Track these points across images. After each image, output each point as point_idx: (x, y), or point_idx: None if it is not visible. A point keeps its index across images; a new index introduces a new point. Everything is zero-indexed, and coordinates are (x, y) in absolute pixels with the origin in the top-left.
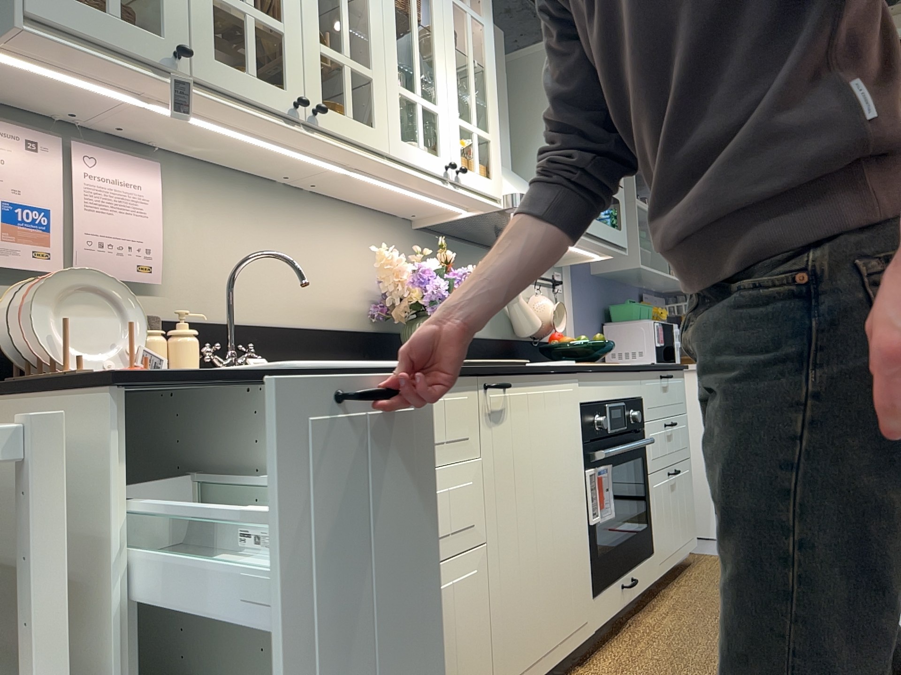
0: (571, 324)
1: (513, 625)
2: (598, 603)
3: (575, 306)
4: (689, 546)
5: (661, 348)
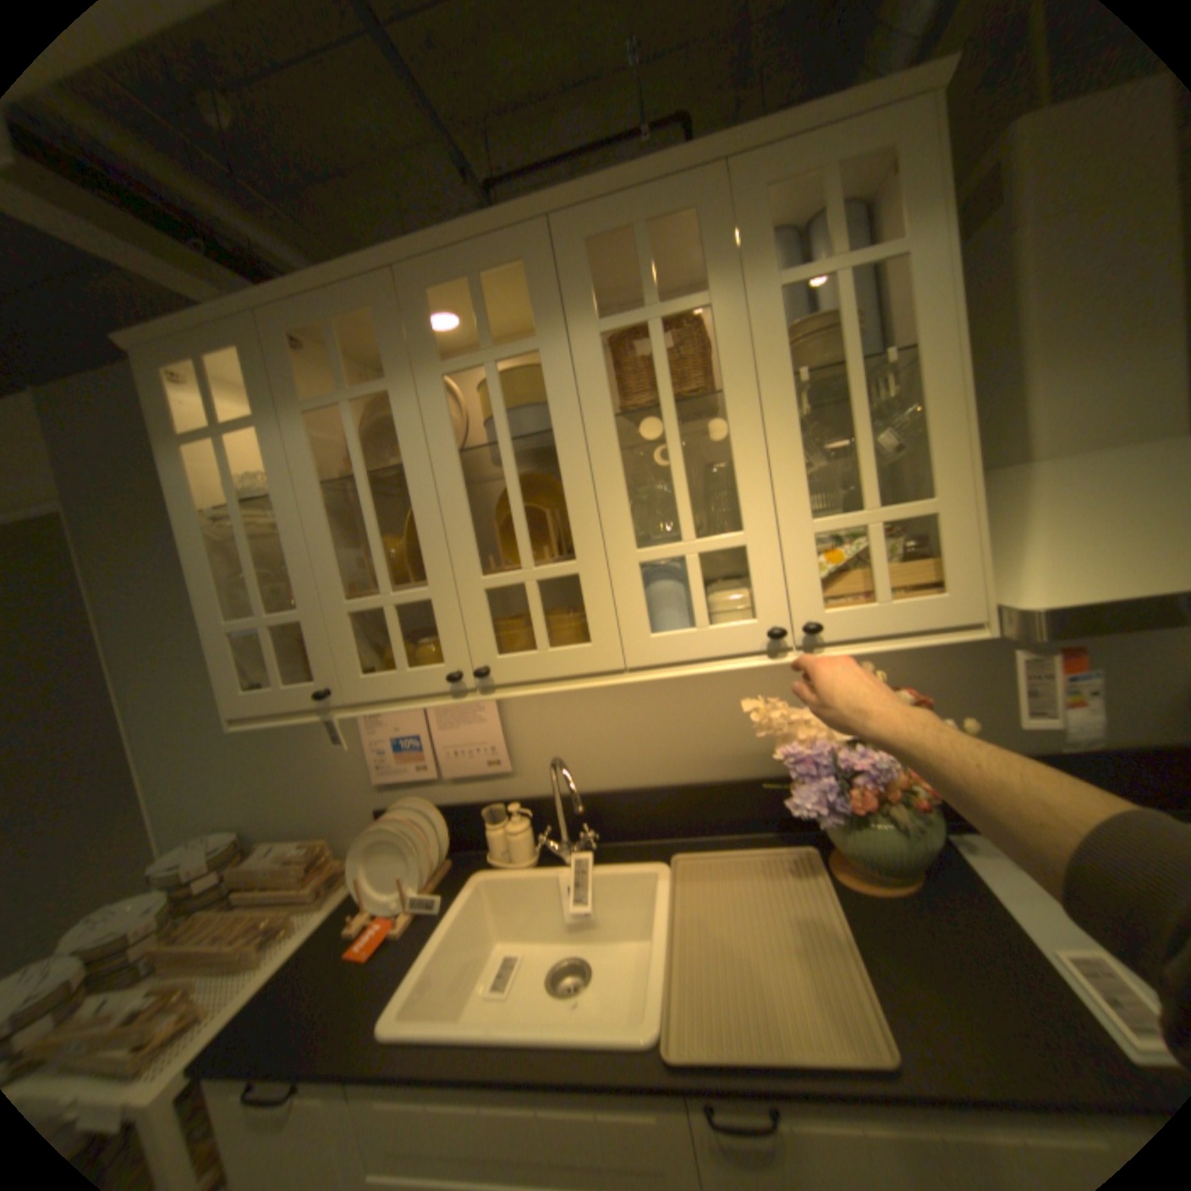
0: None
1: None
2: None
3: None
4: None
5: None
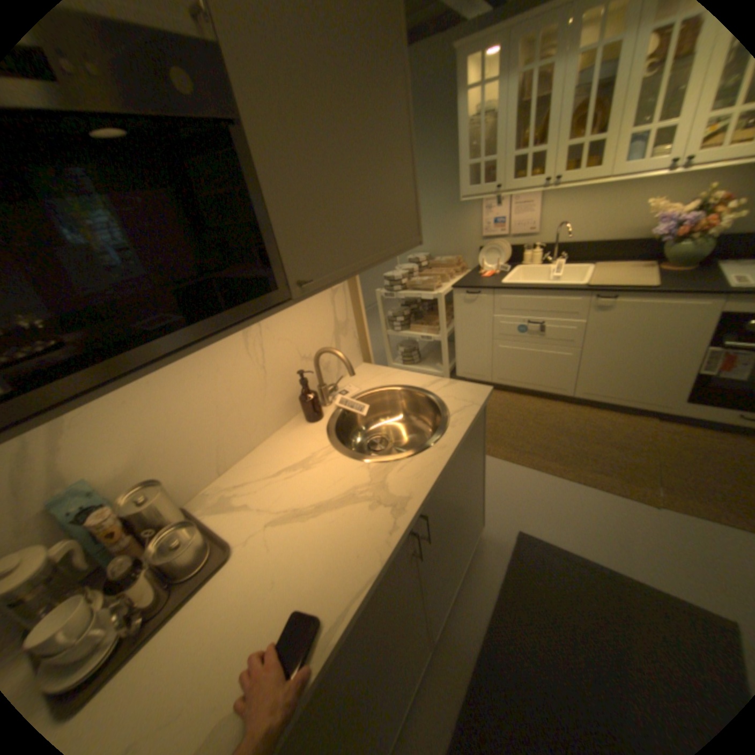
0: None
1: (596, 380)
2: (694, 408)
3: None
4: None
5: None
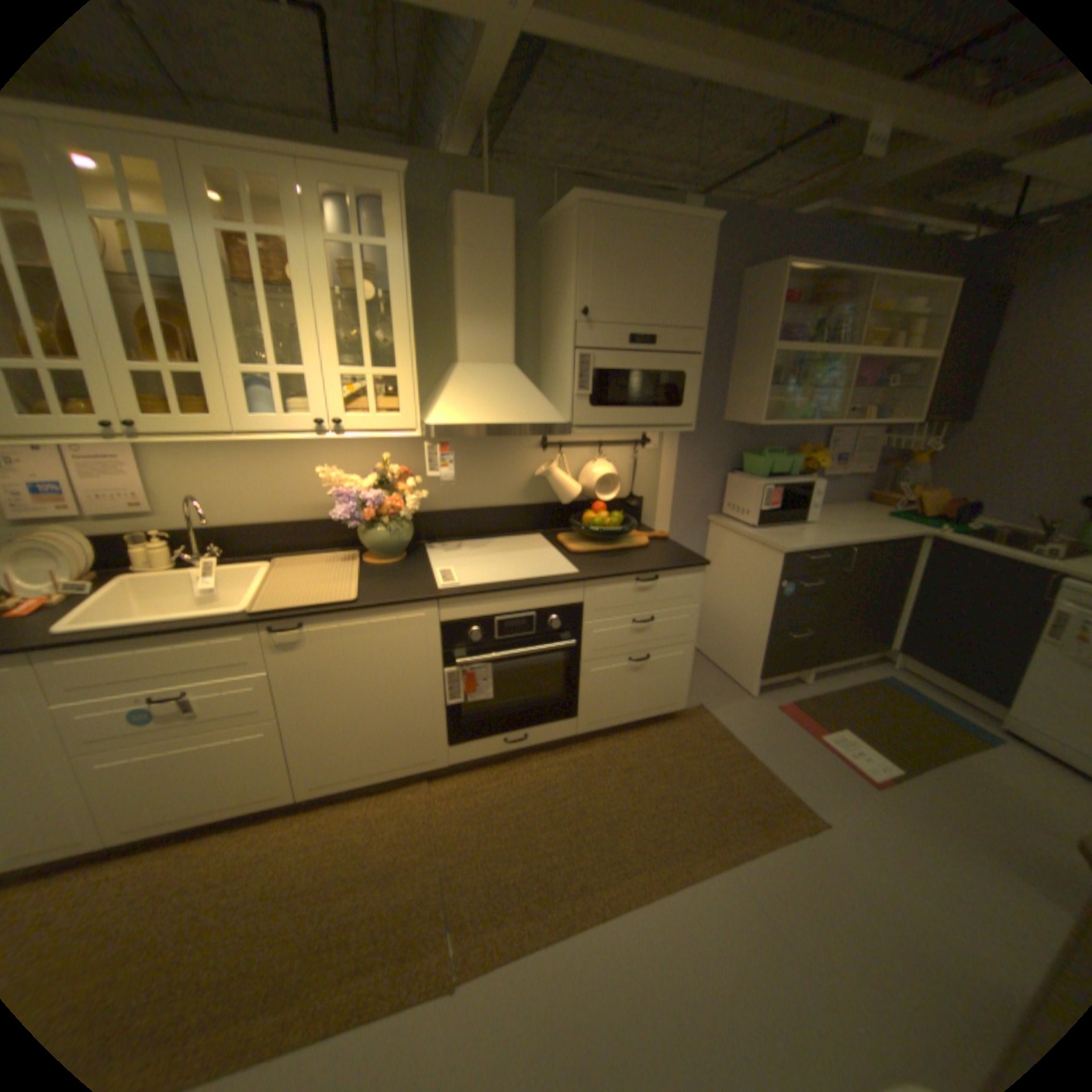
0: (664, 477)
1: (318, 761)
2: (456, 749)
3: (676, 459)
4: (662, 711)
5: (768, 512)
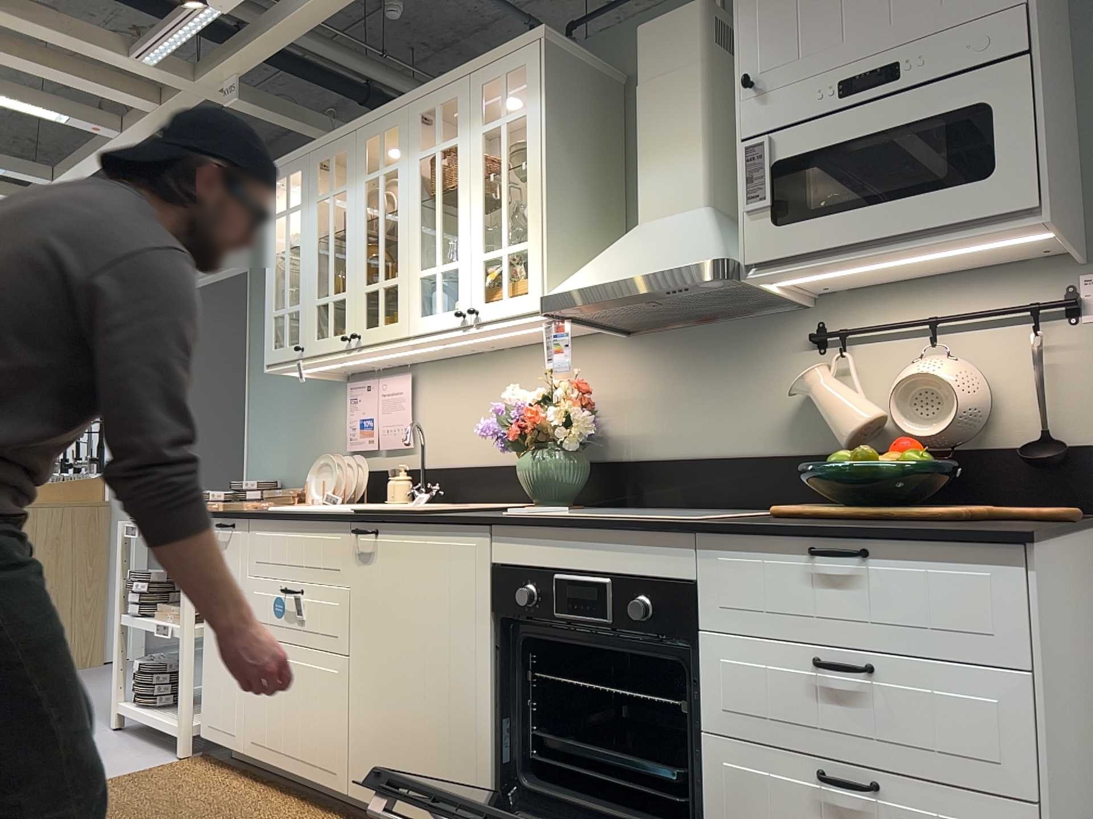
0: None
1: (368, 740)
2: None
3: None
4: None
5: None
